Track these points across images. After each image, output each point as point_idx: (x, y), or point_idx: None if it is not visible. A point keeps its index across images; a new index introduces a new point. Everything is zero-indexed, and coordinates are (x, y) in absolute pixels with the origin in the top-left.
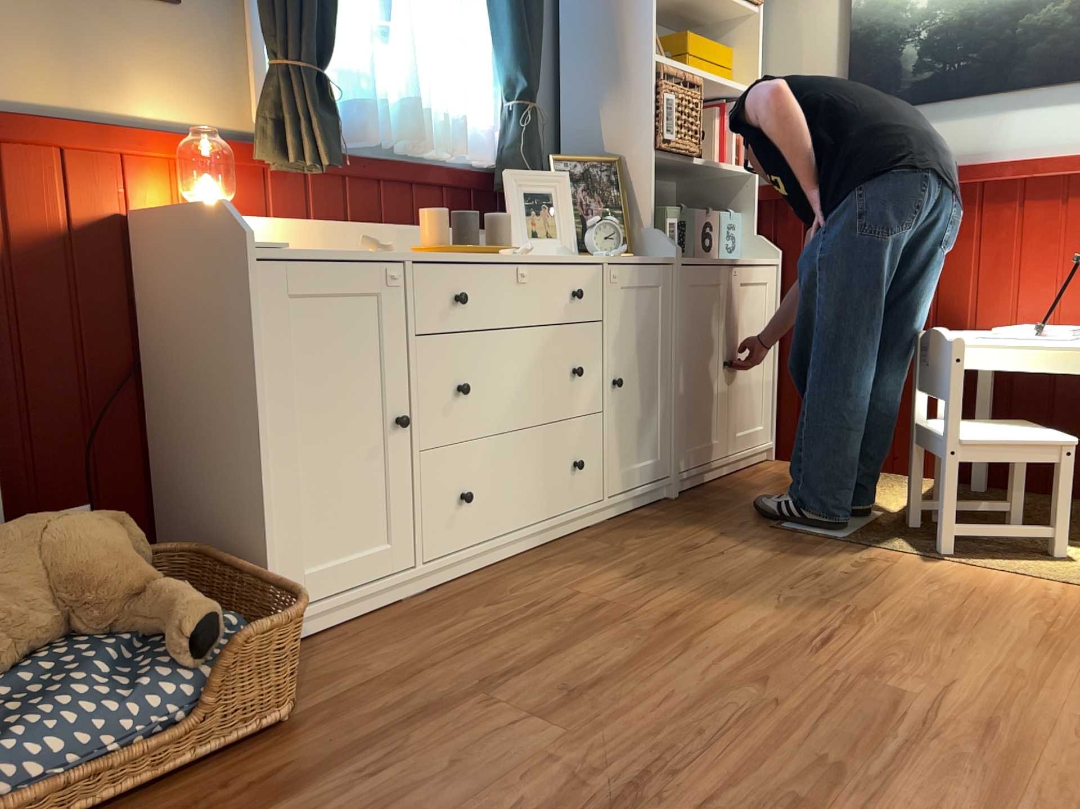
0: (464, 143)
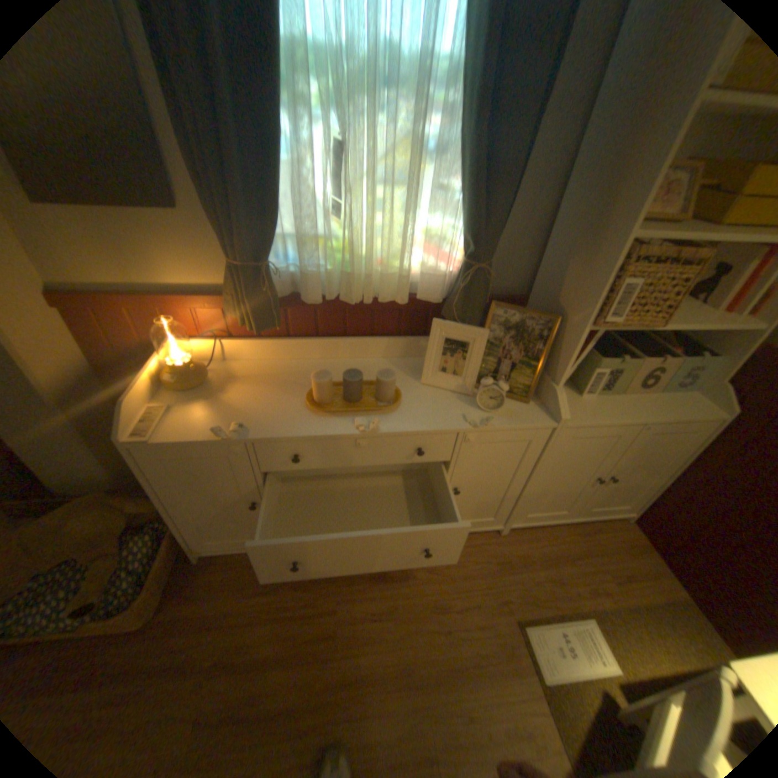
0: (422, 281)
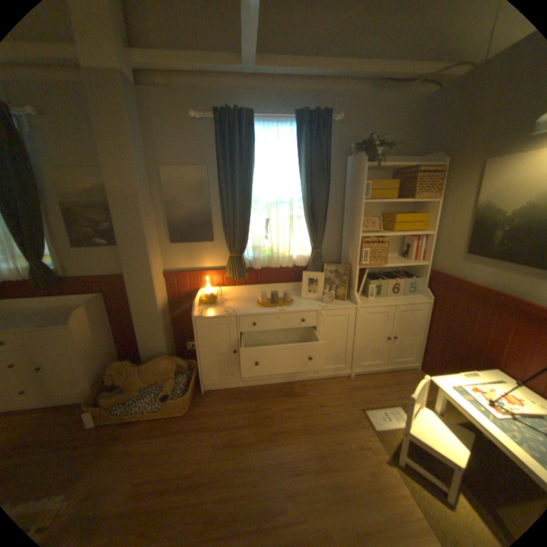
0: (297, 259)
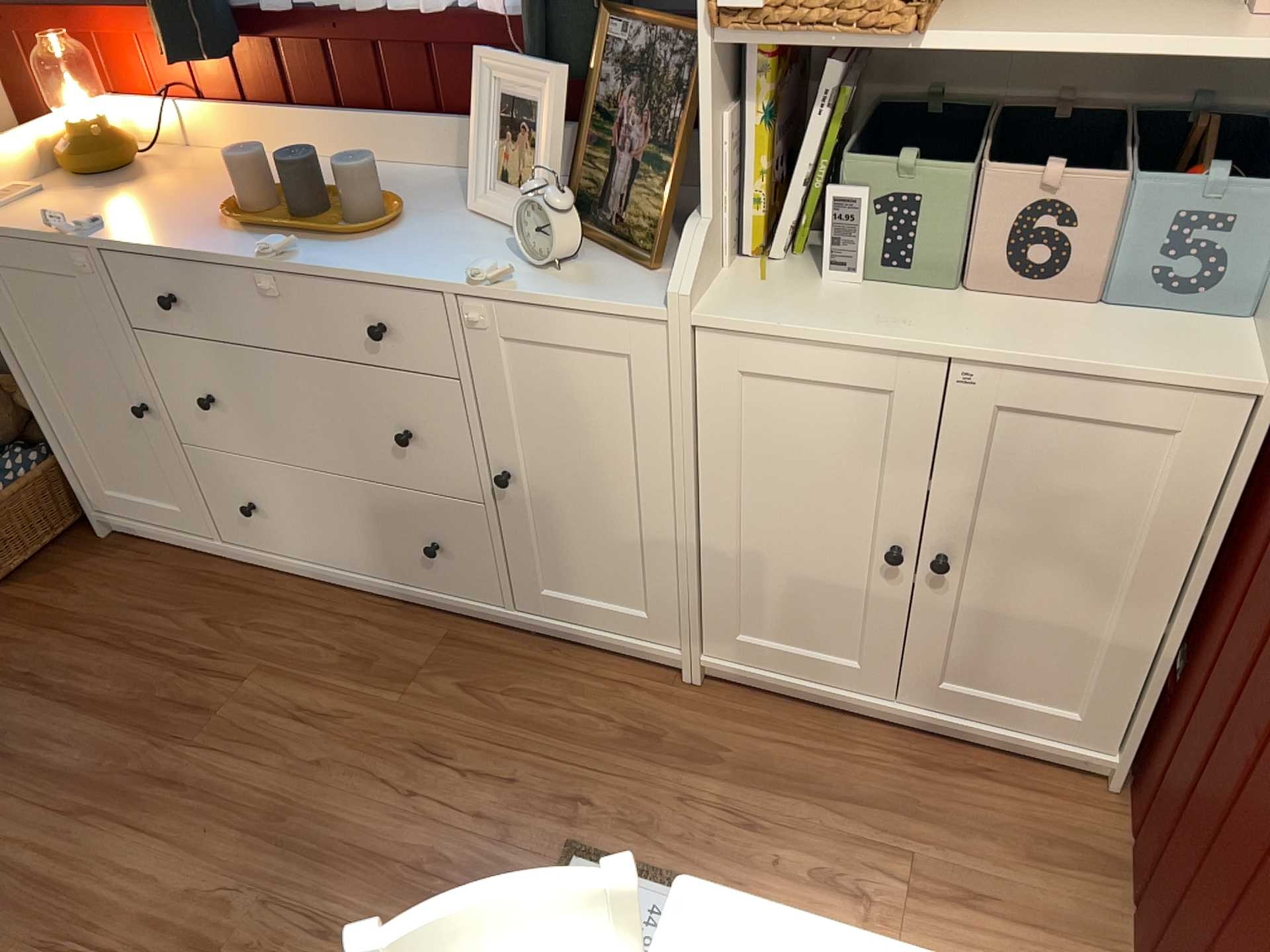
0: None
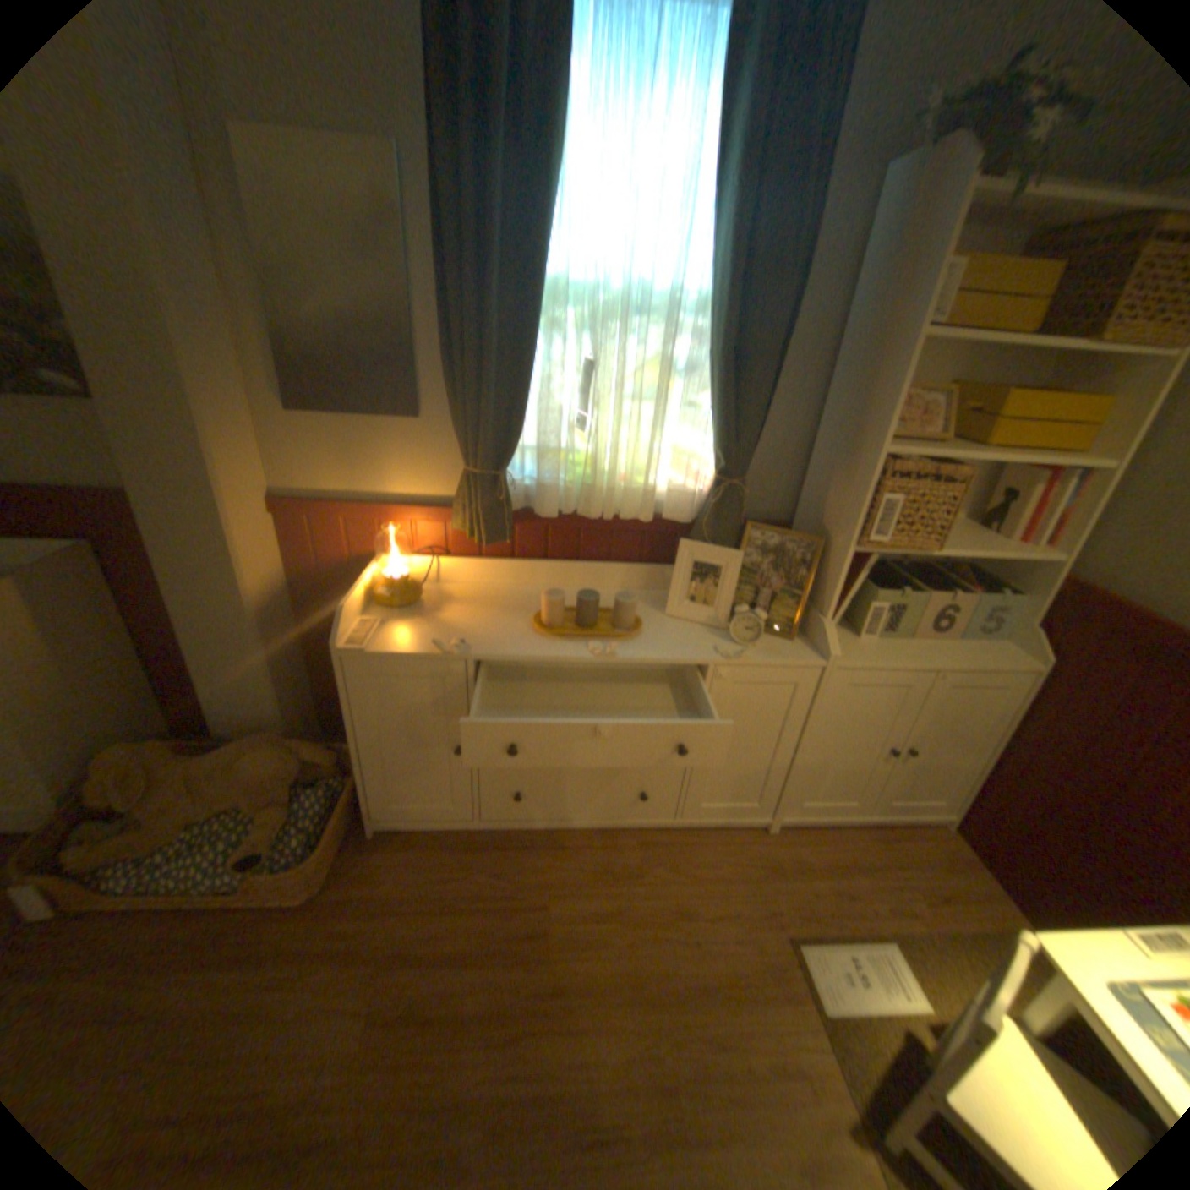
0: (668, 499)
